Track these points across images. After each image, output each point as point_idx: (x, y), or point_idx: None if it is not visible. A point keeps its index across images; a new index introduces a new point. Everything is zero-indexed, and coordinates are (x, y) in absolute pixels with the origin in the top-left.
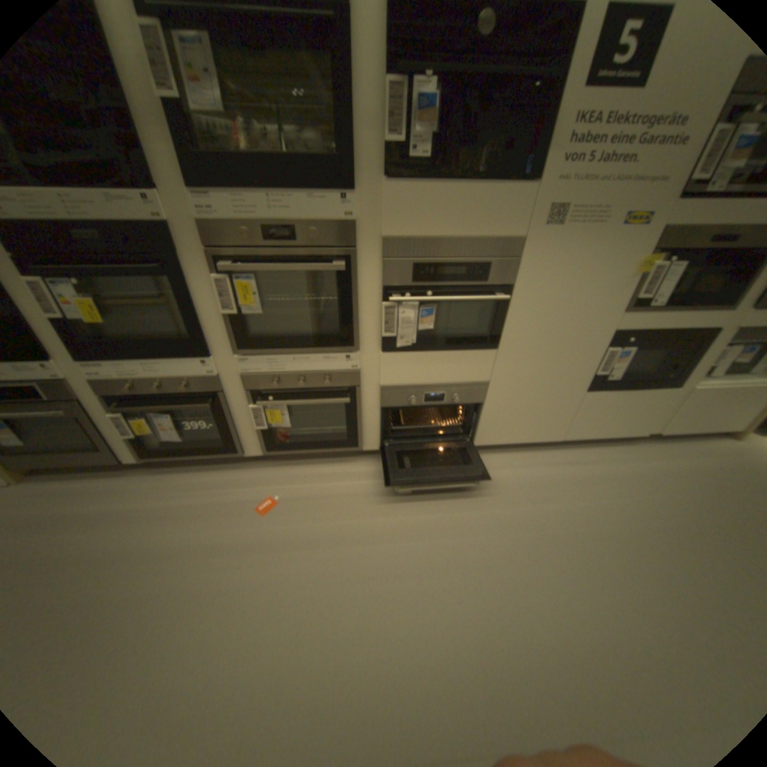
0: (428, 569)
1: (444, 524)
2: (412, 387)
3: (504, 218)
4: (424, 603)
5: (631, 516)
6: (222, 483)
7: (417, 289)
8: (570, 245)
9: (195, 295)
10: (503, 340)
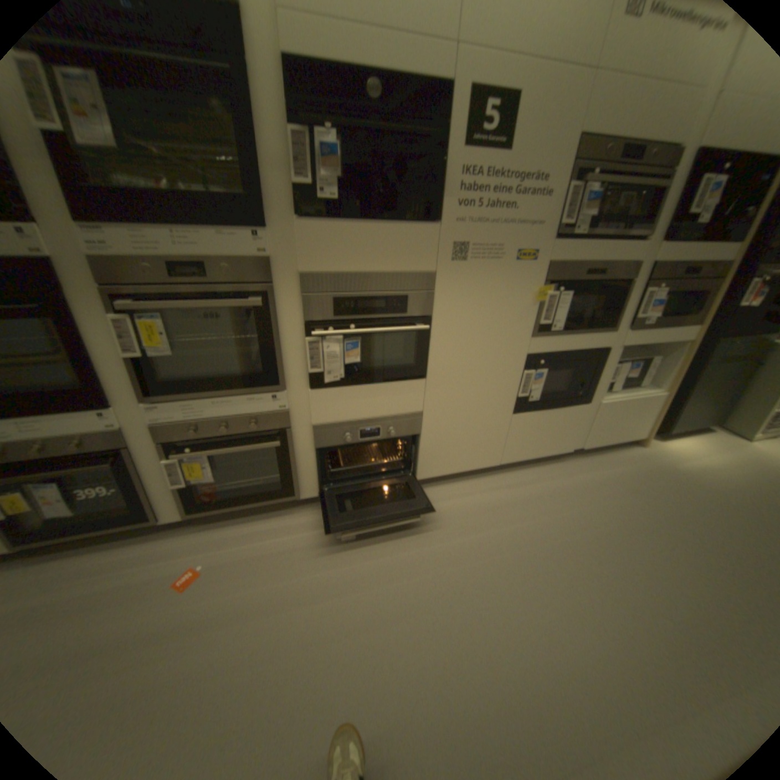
0: (377, 619)
1: (391, 566)
2: (345, 423)
3: (413, 255)
4: (375, 659)
5: (567, 528)
6: (129, 560)
7: (339, 324)
8: (474, 279)
9: (89, 338)
10: (429, 369)
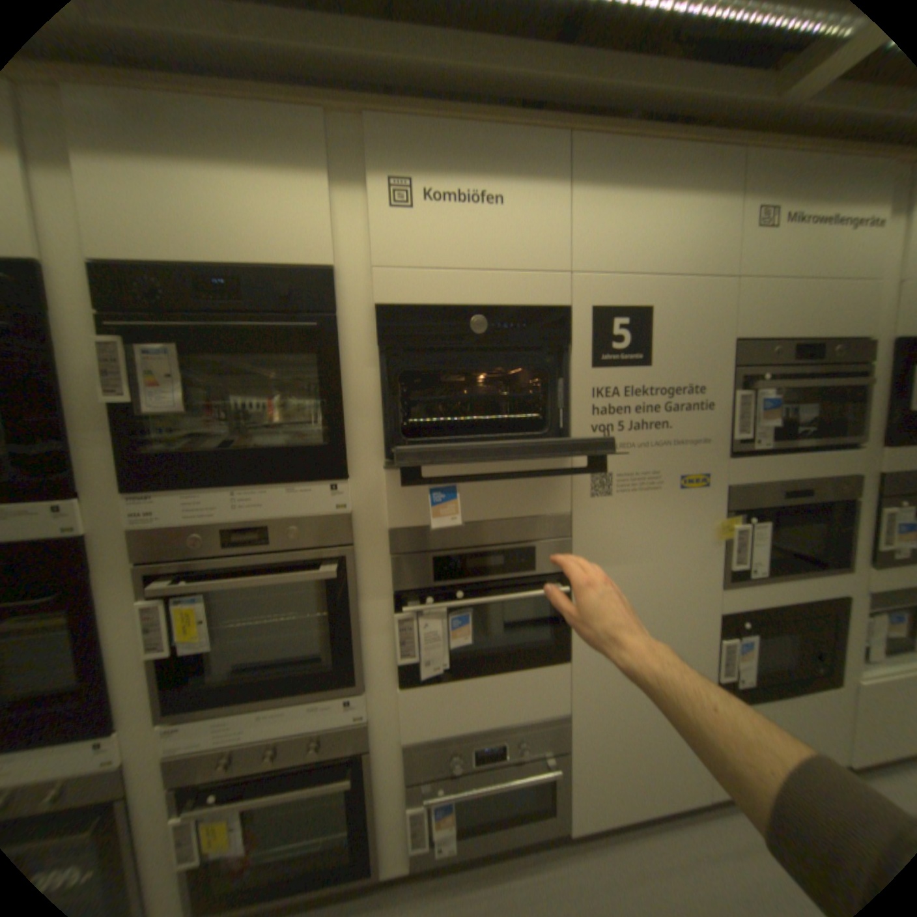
0: None
1: None
2: (452, 742)
3: (539, 494)
4: None
5: None
6: None
7: (442, 589)
8: (627, 517)
9: (106, 632)
10: (575, 647)
